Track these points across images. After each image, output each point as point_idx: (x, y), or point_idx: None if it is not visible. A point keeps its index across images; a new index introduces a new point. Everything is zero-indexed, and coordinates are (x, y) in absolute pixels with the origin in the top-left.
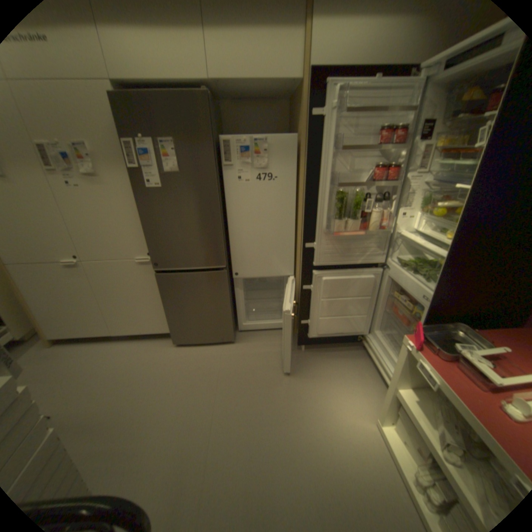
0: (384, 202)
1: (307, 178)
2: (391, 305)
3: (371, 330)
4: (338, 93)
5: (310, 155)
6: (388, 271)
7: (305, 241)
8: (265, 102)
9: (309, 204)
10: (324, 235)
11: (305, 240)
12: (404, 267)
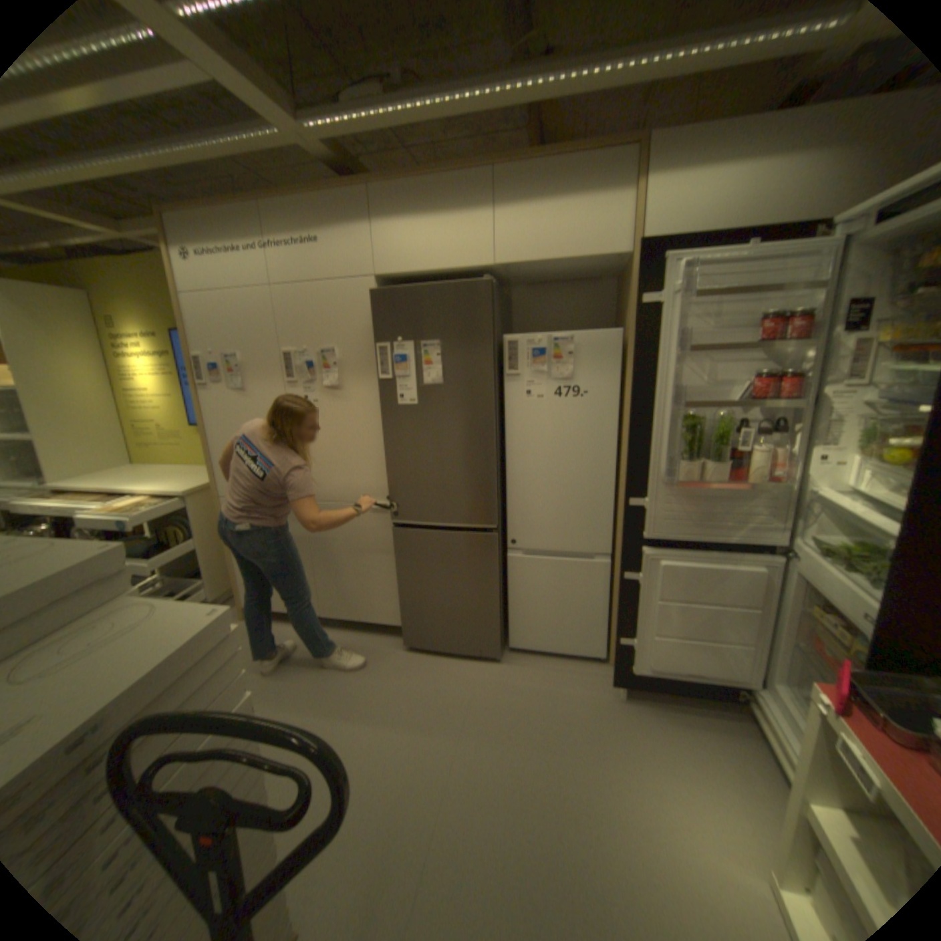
0: (780, 435)
1: (637, 394)
2: (811, 635)
3: (770, 683)
4: (682, 271)
5: (641, 359)
6: (797, 564)
7: (632, 496)
8: (579, 284)
9: (637, 435)
10: (664, 485)
11: (631, 494)
12: (830, 558)
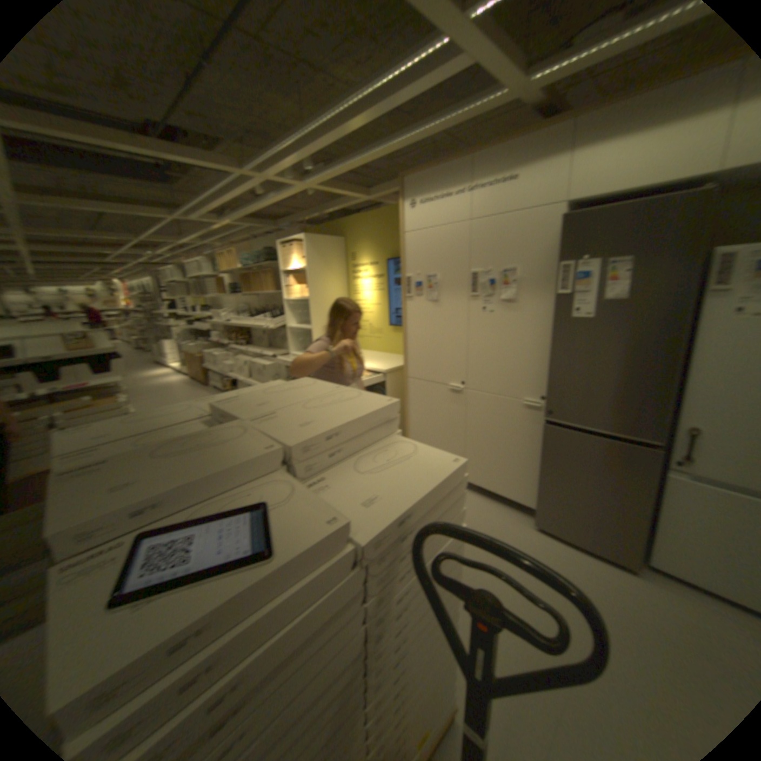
0: None
1: None
2: None
3: None
4: None
5: None
6: None
7: None
8: None
9: None
10: None
11: None
12: None
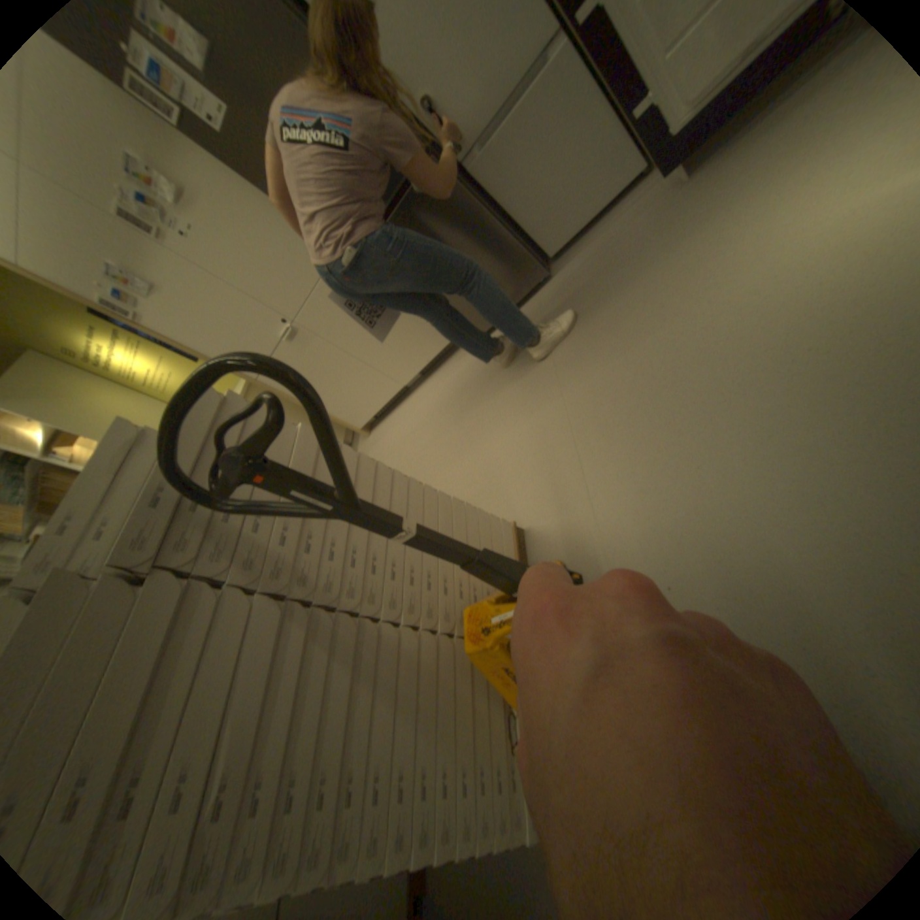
0: None
1: None
2: None
3: None
4: None
5: None
6: None
7: None
8: None
9: None
10: None
11: None
12: None
